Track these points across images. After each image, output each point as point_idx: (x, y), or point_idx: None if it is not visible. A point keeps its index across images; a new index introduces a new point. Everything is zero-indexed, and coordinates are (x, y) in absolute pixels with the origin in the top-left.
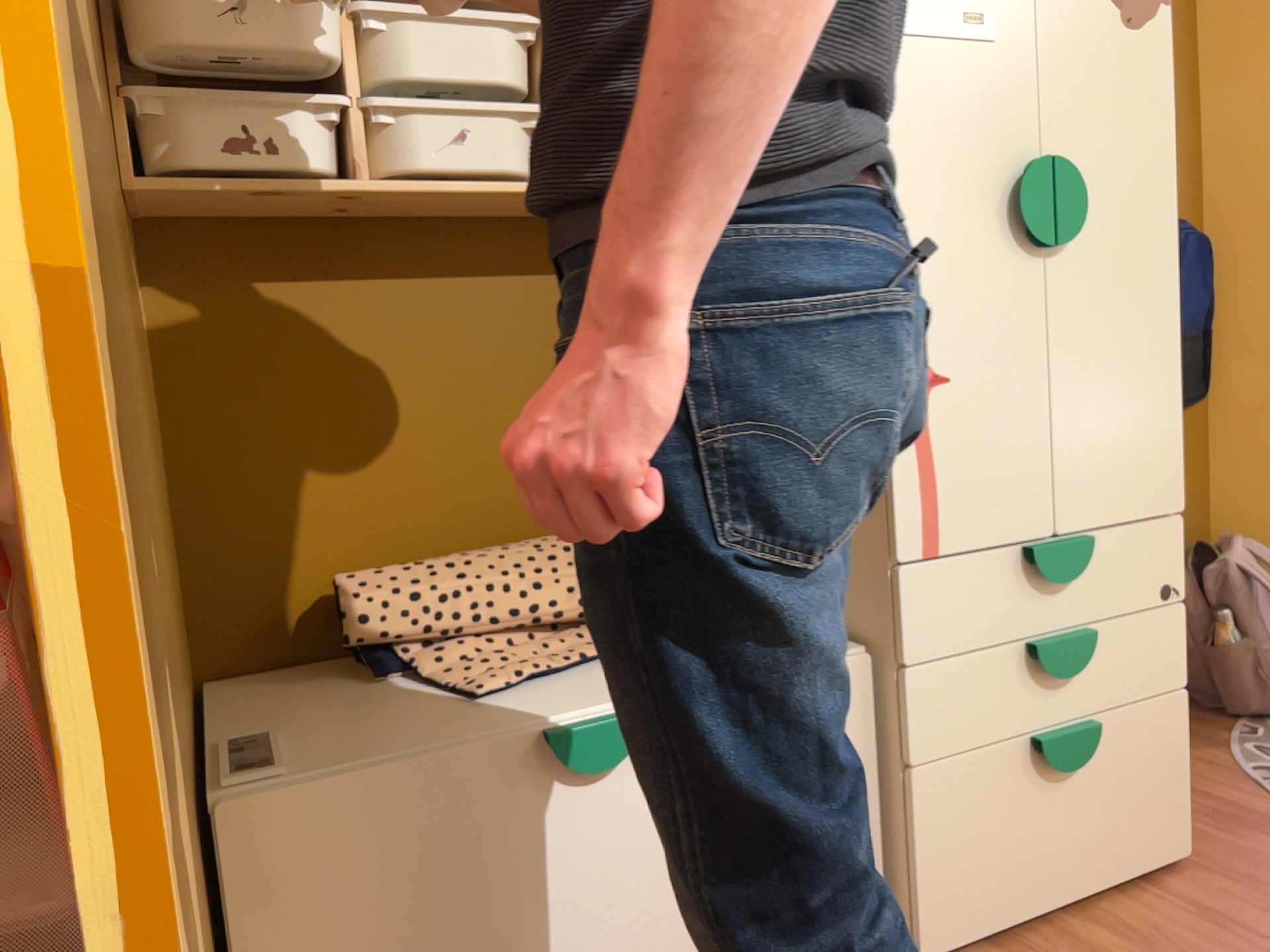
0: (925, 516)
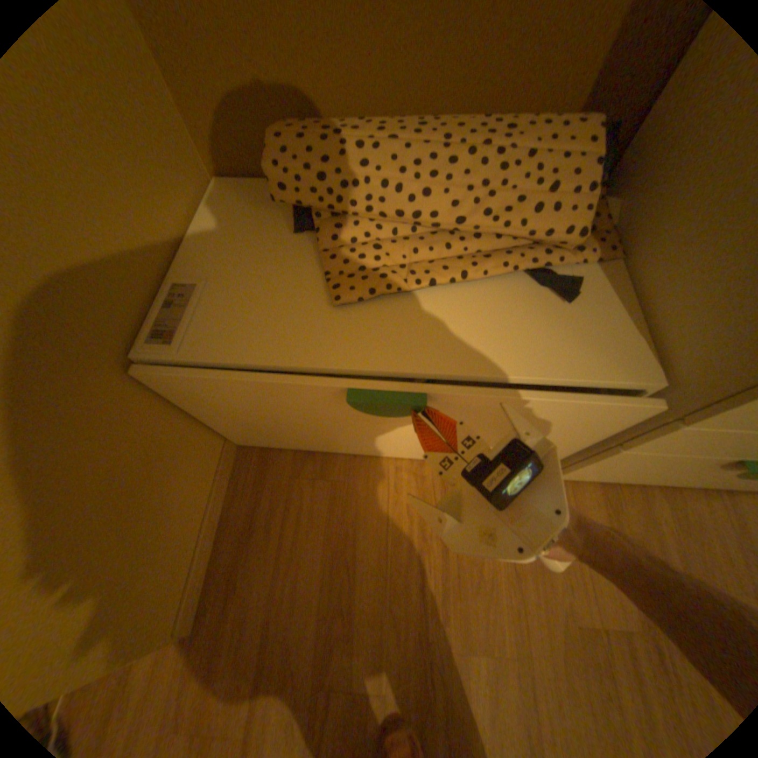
0: None
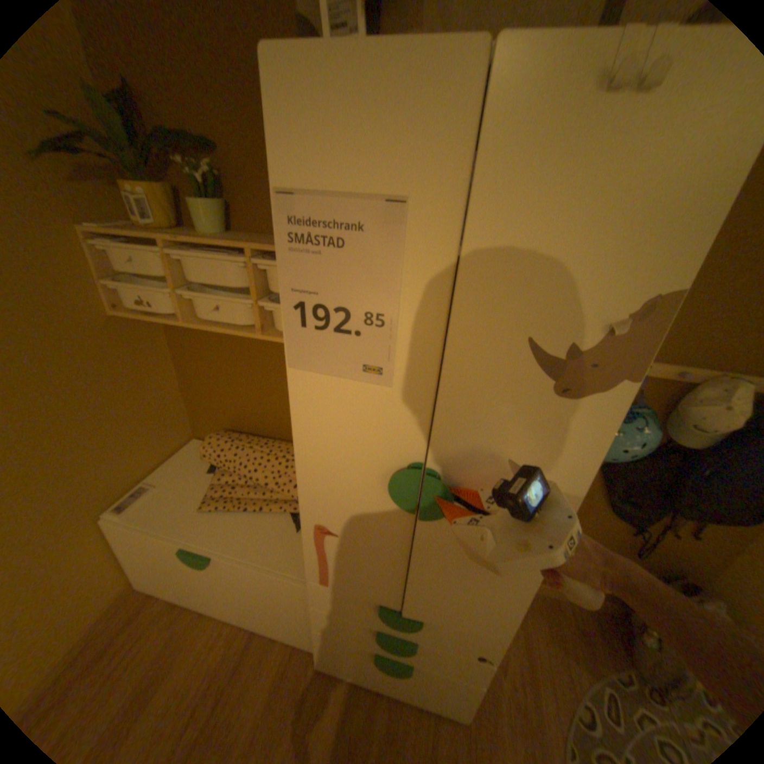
0: (320, 573)
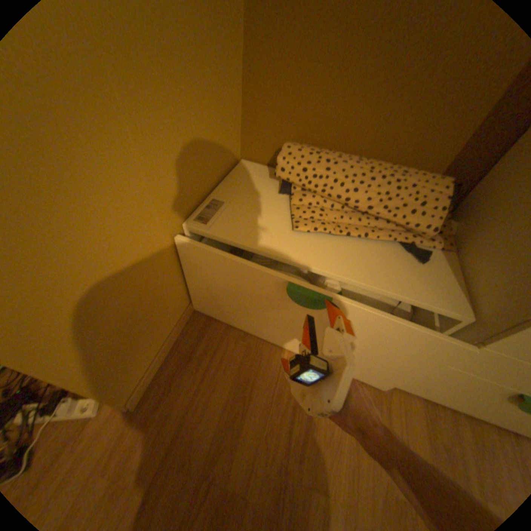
0: None
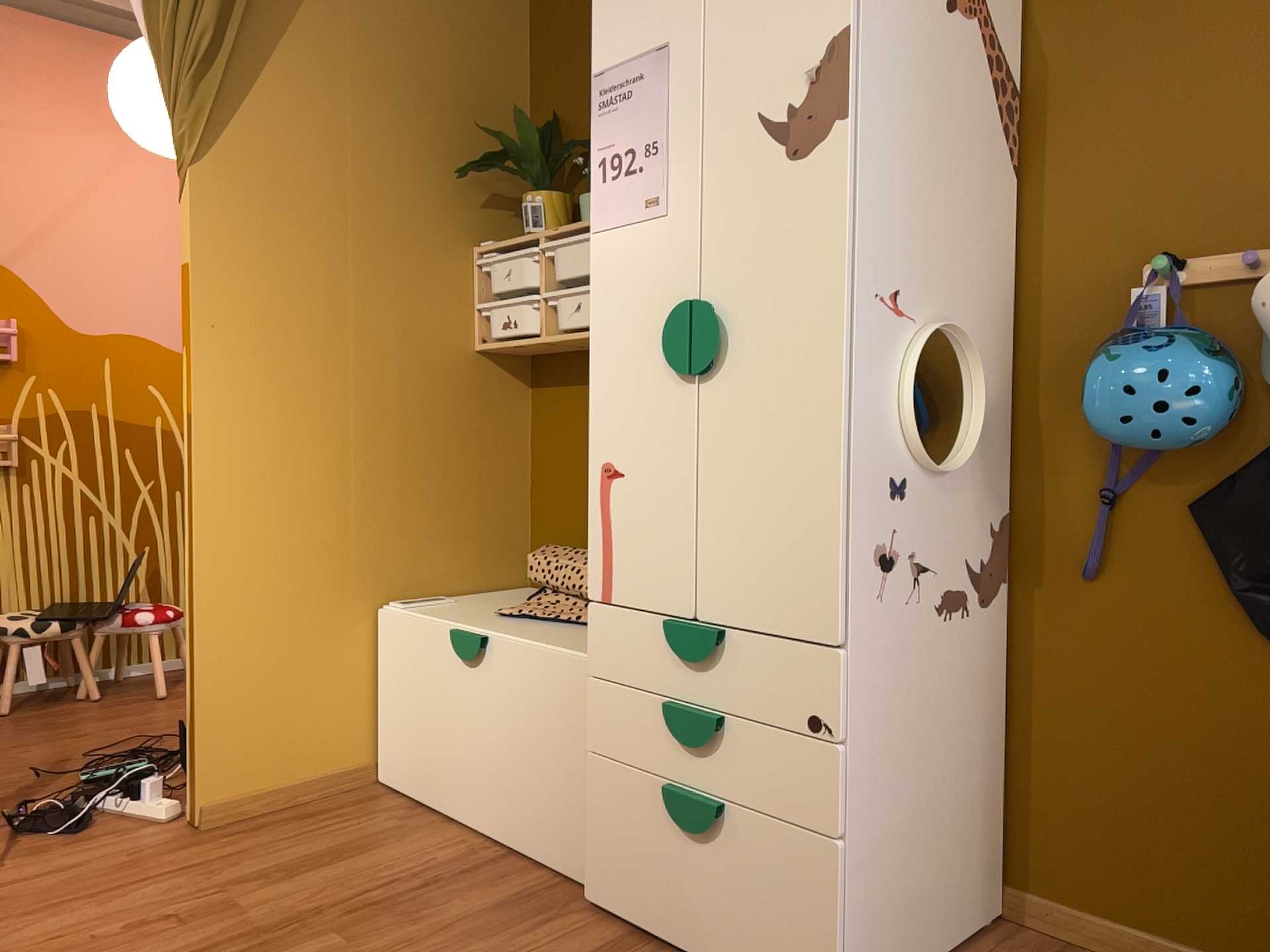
0: (602, 571)
